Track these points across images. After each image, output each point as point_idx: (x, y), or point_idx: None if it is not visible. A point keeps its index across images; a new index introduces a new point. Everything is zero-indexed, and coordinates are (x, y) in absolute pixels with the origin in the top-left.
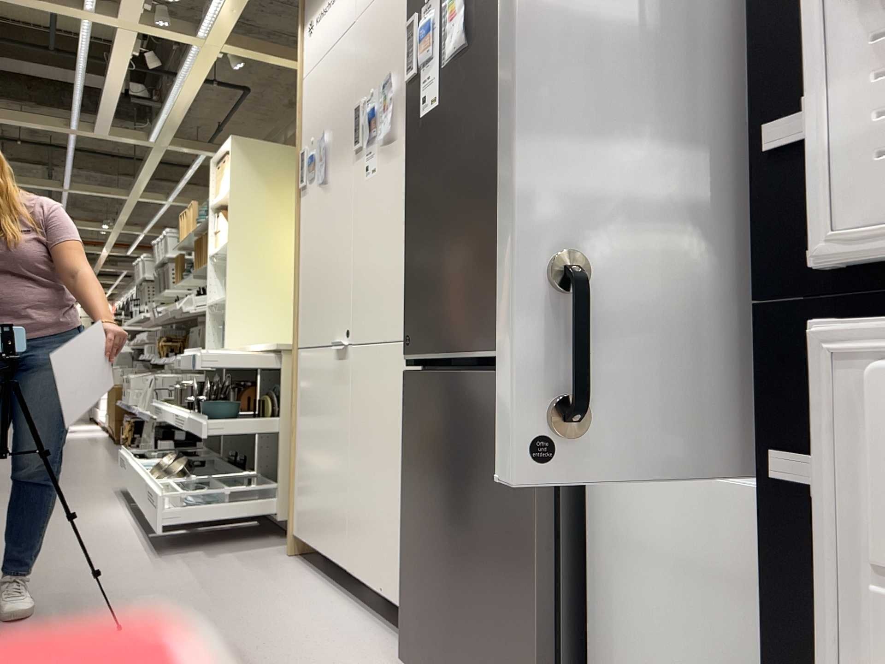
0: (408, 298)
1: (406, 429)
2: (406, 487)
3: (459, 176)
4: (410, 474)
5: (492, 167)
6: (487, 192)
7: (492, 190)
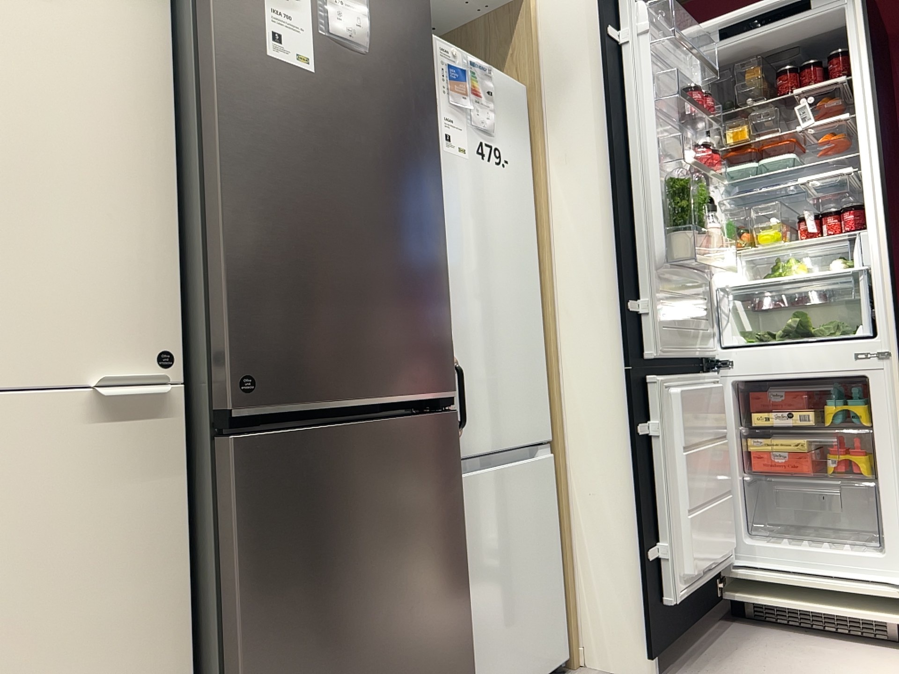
0: (239, 315)
1: (248, 528)
2: (253, 623)
3: (358, 189)
4: (267, 595)
5: (403, 206)
6: (398, 229)
7: (404, 229)
